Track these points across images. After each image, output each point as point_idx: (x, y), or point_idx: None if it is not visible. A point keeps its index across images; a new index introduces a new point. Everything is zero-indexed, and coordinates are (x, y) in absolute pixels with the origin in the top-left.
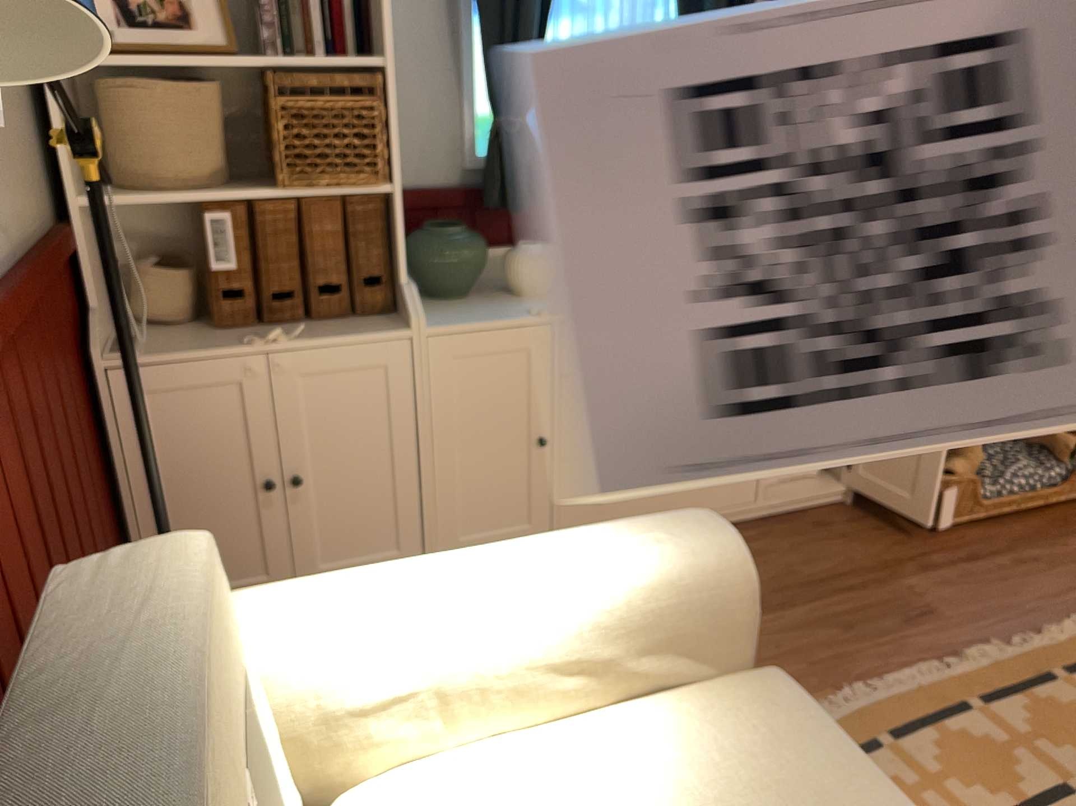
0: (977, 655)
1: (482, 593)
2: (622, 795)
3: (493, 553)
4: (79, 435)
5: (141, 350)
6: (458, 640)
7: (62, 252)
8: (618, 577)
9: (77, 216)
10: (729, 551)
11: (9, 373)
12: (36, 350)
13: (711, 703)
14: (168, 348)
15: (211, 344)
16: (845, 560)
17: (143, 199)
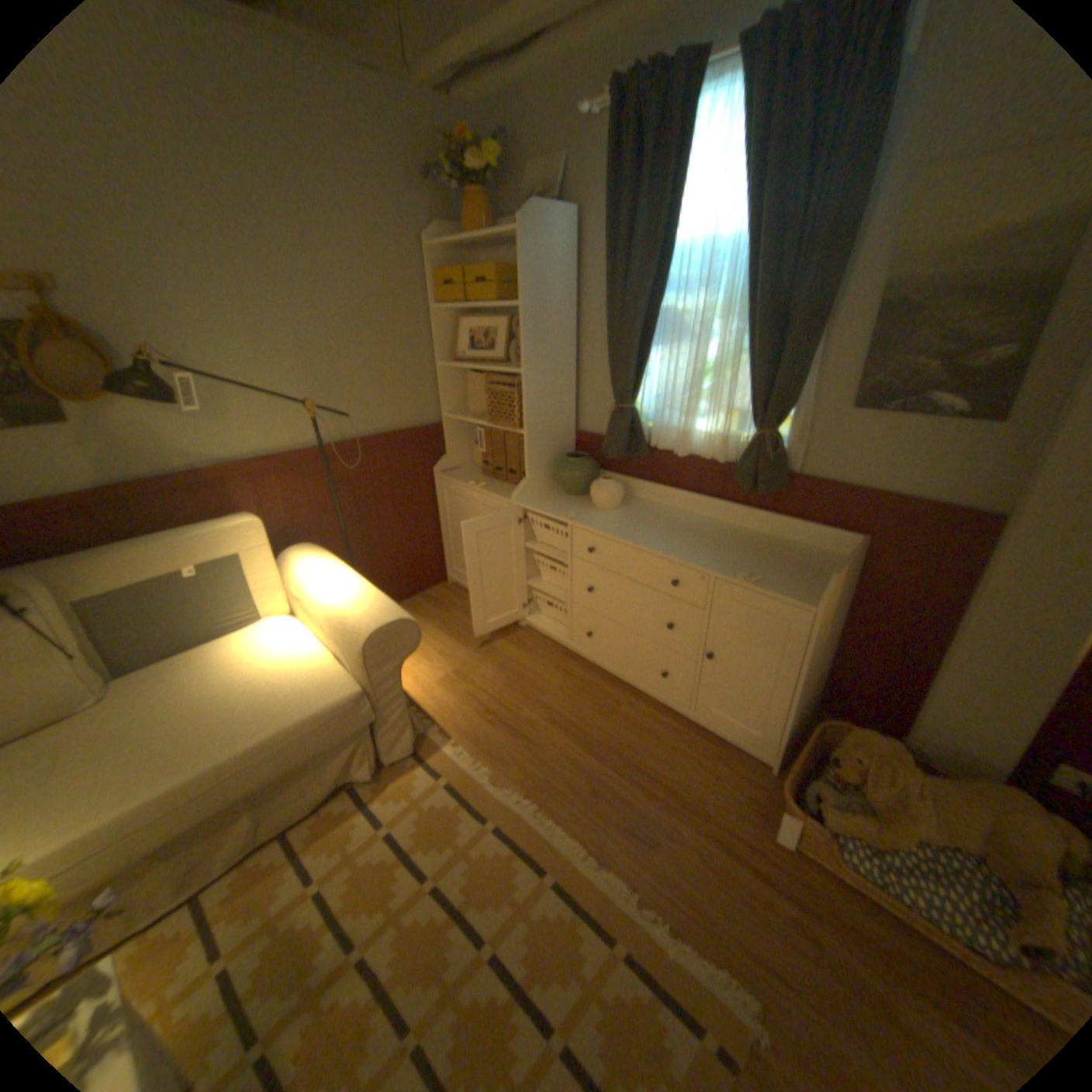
0: (612, 882)
1: (325, 587)
2: (280, 665)
3: (352, 581)
4: (412, 495)
5: (451, 474)
6: (310, 595)
7: (421, 432)
8: (342, 611)
9: (445, 420)
10: (369, 632)
11: (344, 467)
12: (356, 462)
13: (333, 675)
14: (457, 476)
15: (467, 479)
16: (681, 784)
17: (458, 417)
